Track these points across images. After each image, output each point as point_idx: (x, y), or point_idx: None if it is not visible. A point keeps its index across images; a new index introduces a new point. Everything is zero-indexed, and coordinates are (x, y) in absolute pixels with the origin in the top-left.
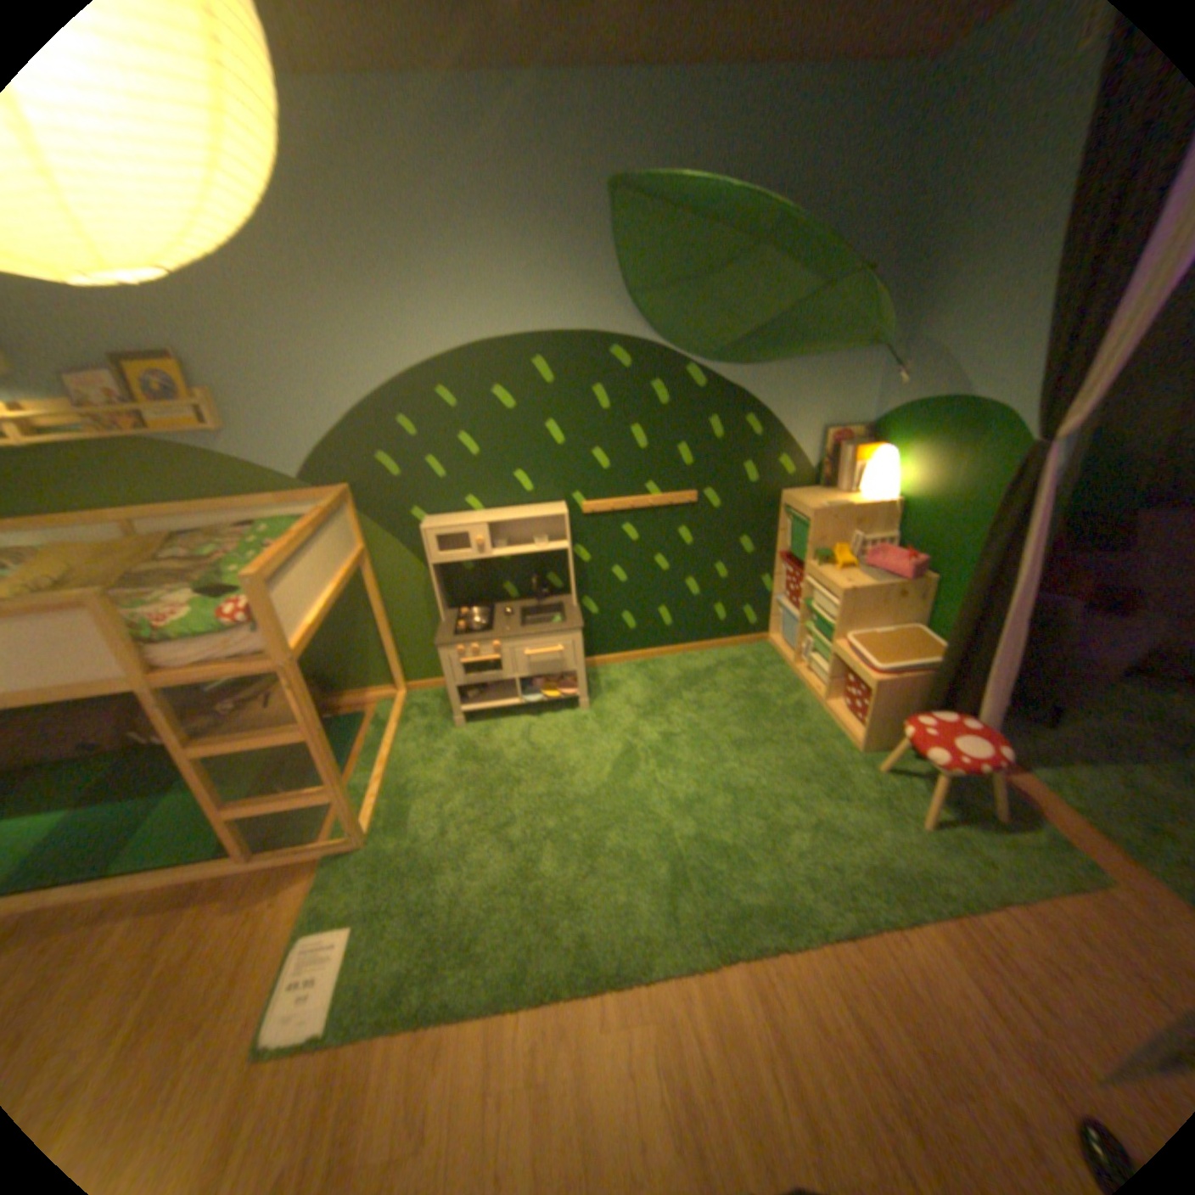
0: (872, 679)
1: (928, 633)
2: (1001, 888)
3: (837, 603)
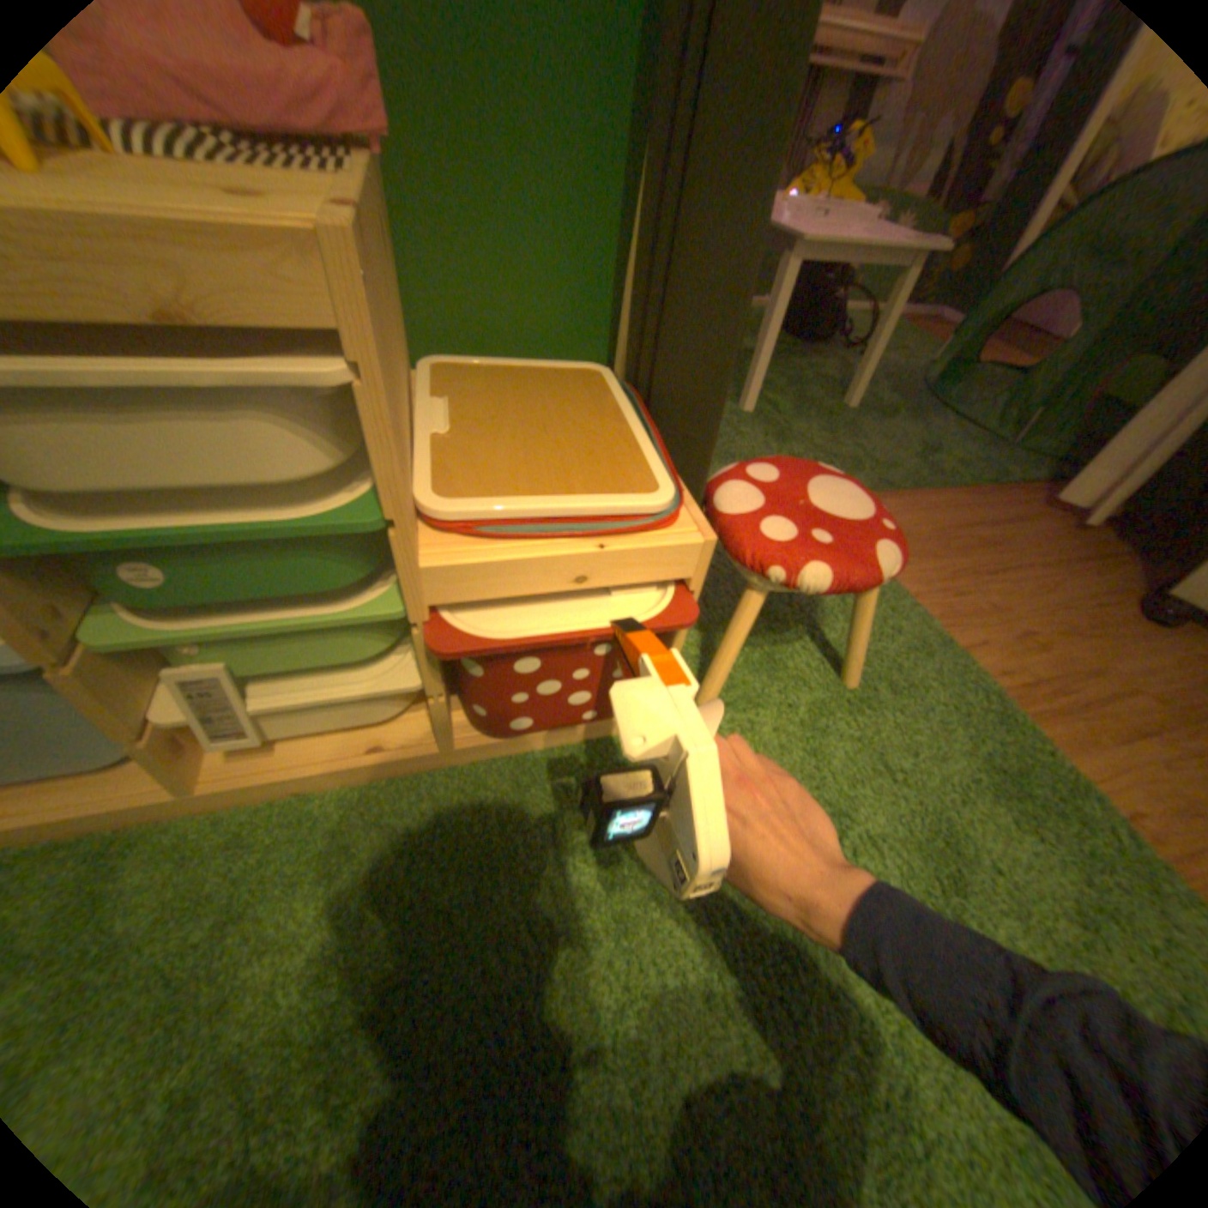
0: (696, 539)
1: (469, 361)
2: (923, 633)
3: (319, 367)
